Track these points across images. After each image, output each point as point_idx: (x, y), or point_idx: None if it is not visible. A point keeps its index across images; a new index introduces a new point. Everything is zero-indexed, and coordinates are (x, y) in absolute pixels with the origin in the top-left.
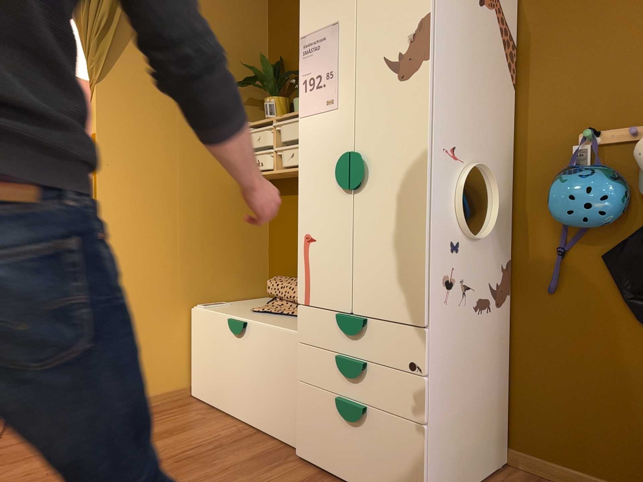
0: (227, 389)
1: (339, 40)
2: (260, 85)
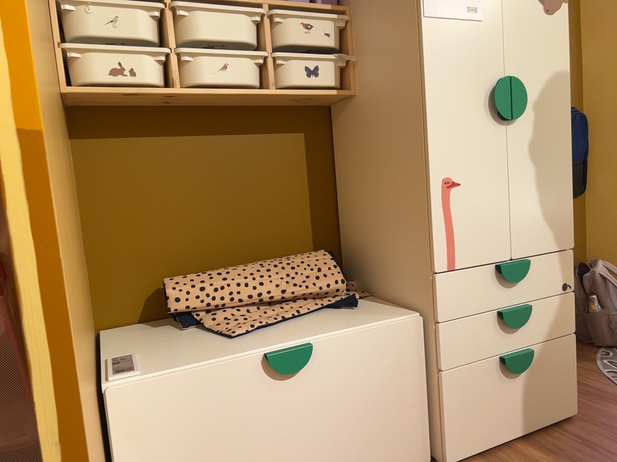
0: None
1: None
2: None
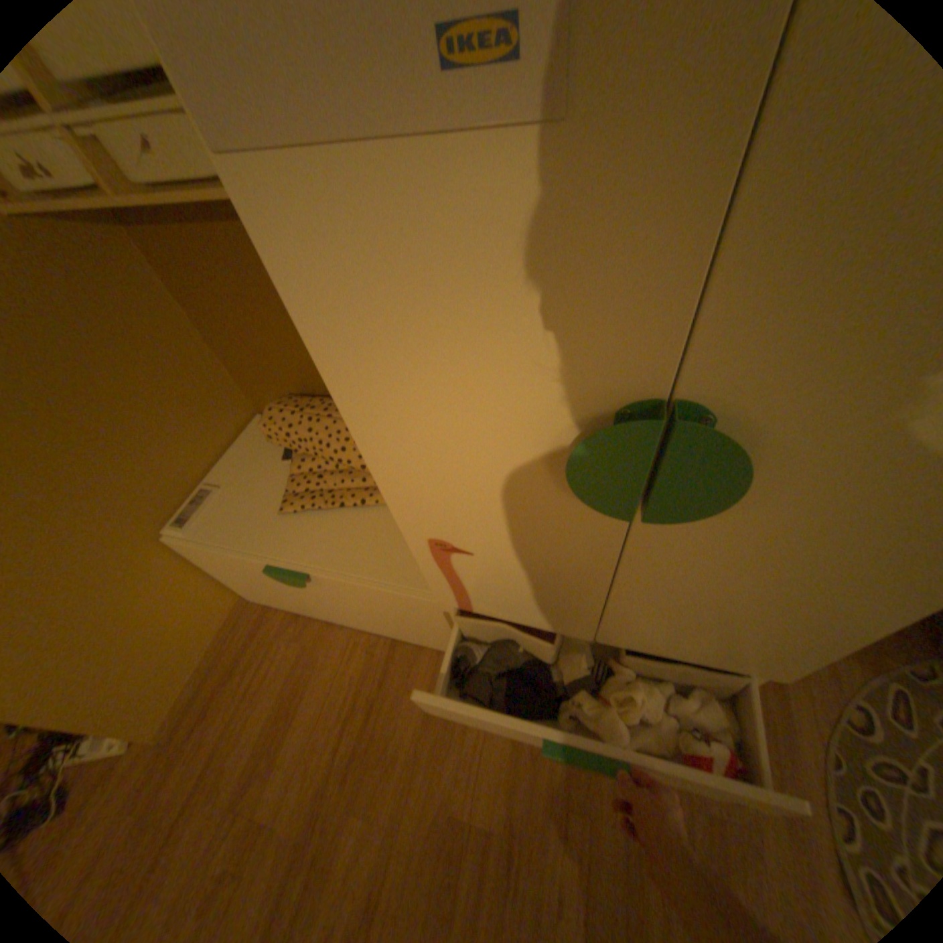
0: (313, 609)
1: None
2: None
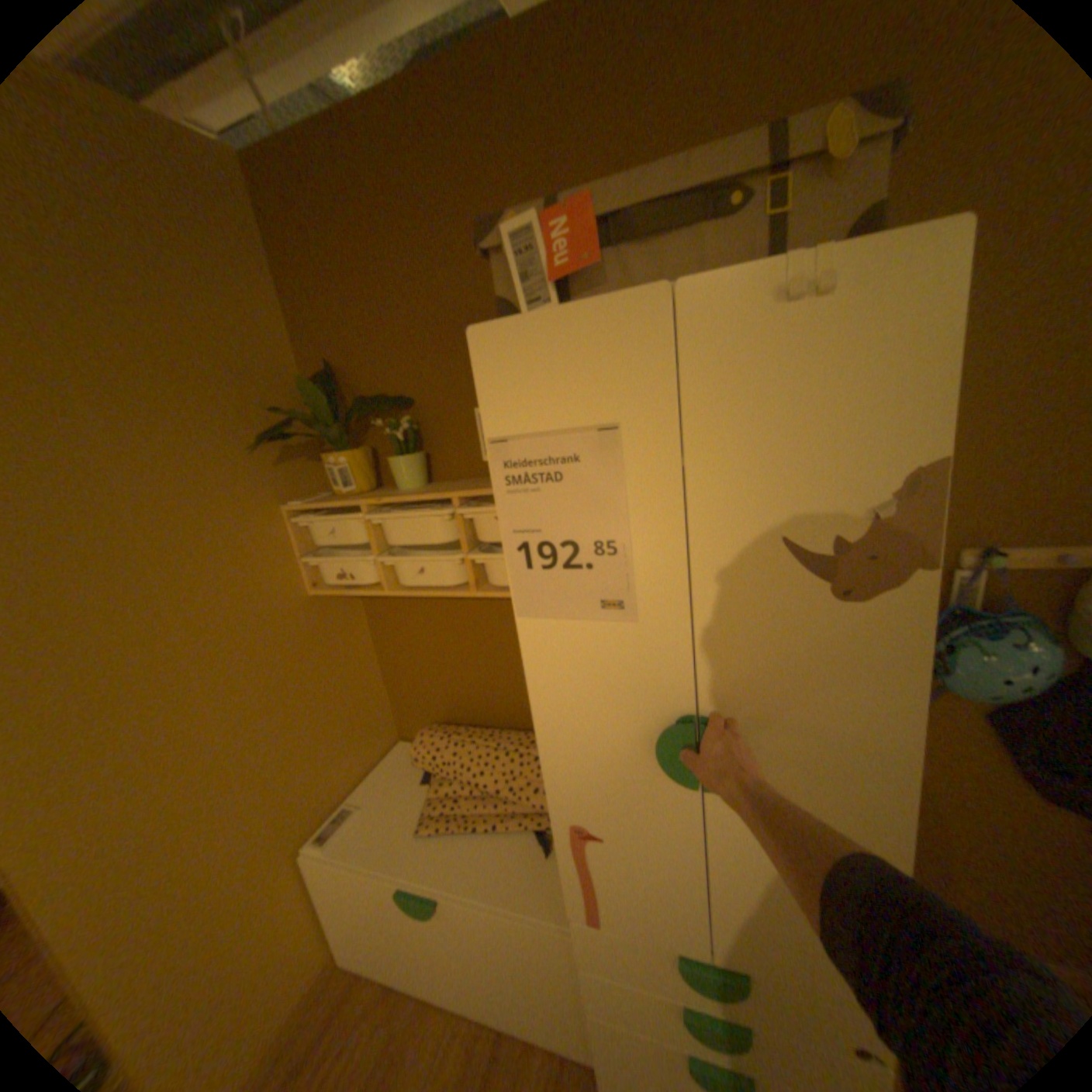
0: (416, 972)
1: (627, 470)
2: (309, 435)
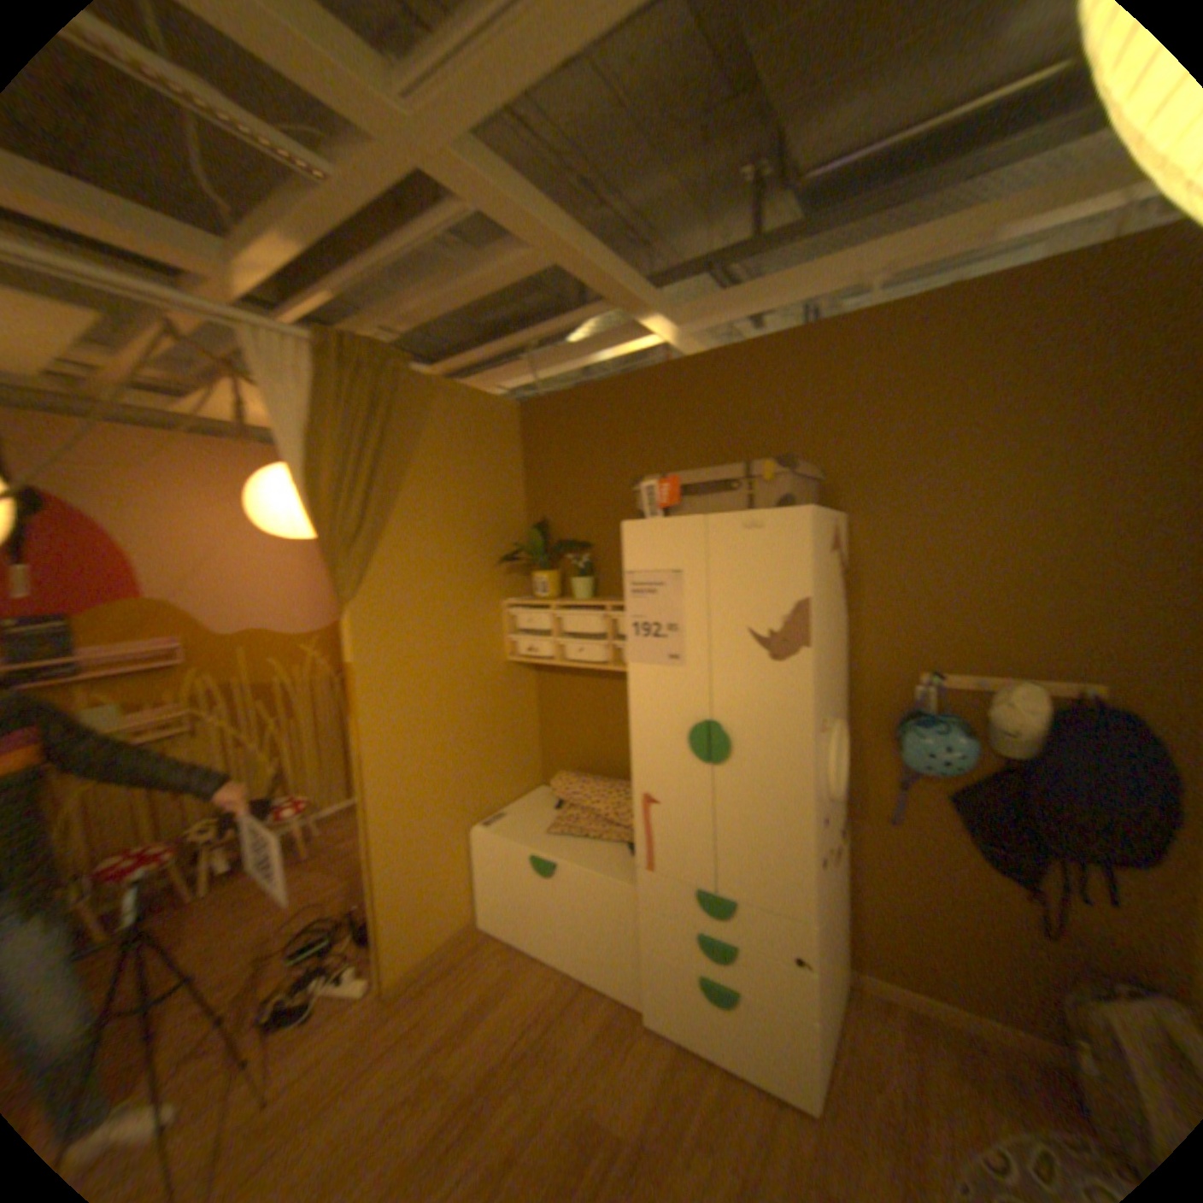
0: (531, 931)
1: (683, 592)
2: (527, 560)
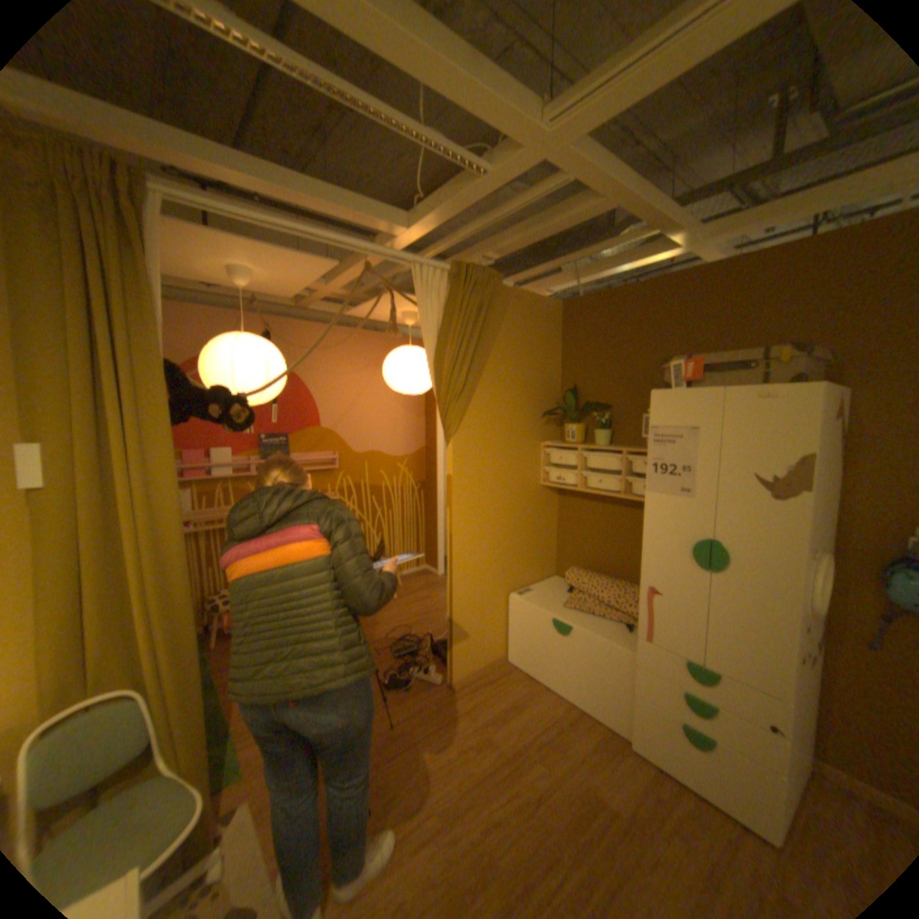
0: (549, 670)
1: (699, 443)
2: (562, 415)
